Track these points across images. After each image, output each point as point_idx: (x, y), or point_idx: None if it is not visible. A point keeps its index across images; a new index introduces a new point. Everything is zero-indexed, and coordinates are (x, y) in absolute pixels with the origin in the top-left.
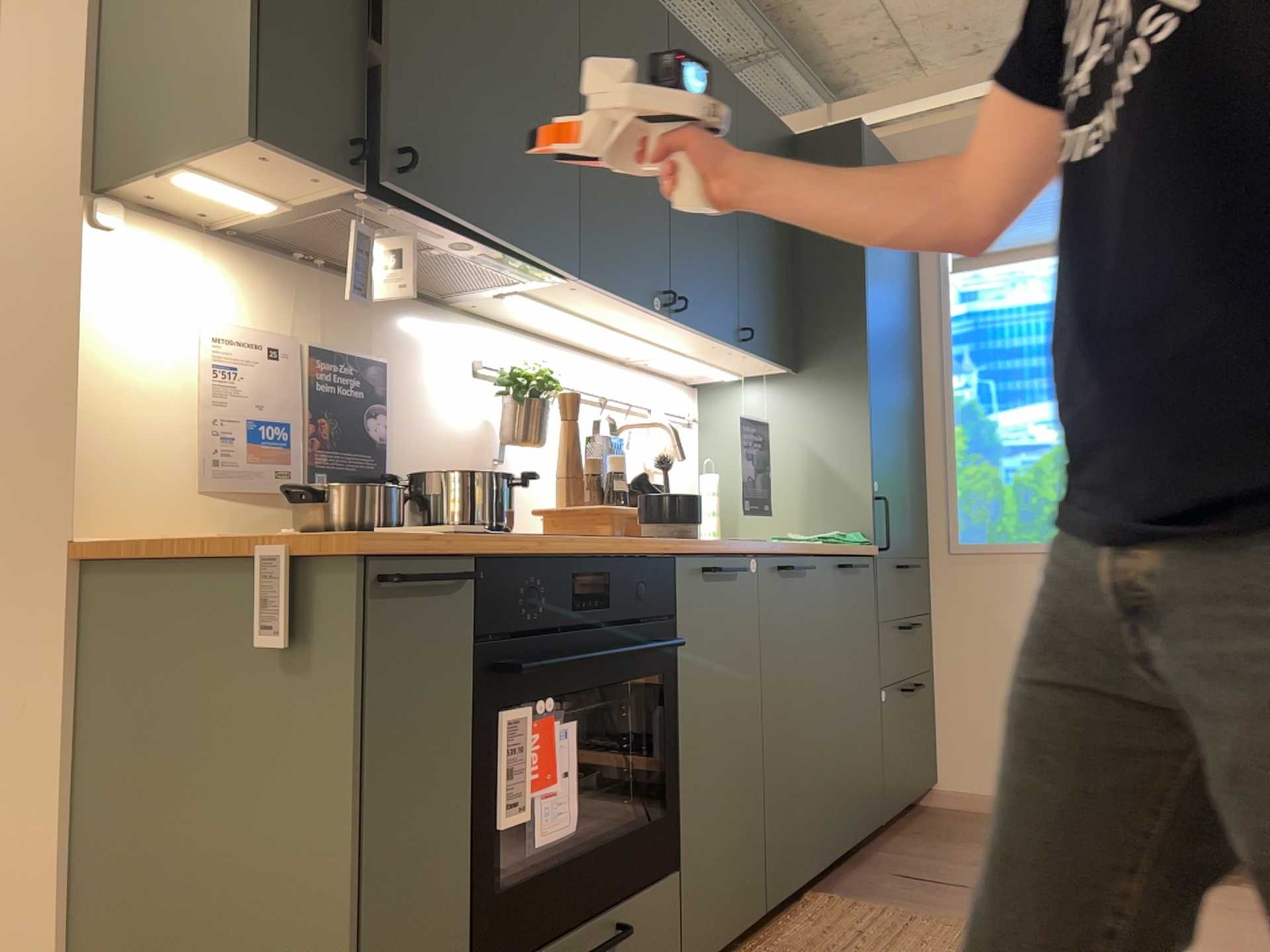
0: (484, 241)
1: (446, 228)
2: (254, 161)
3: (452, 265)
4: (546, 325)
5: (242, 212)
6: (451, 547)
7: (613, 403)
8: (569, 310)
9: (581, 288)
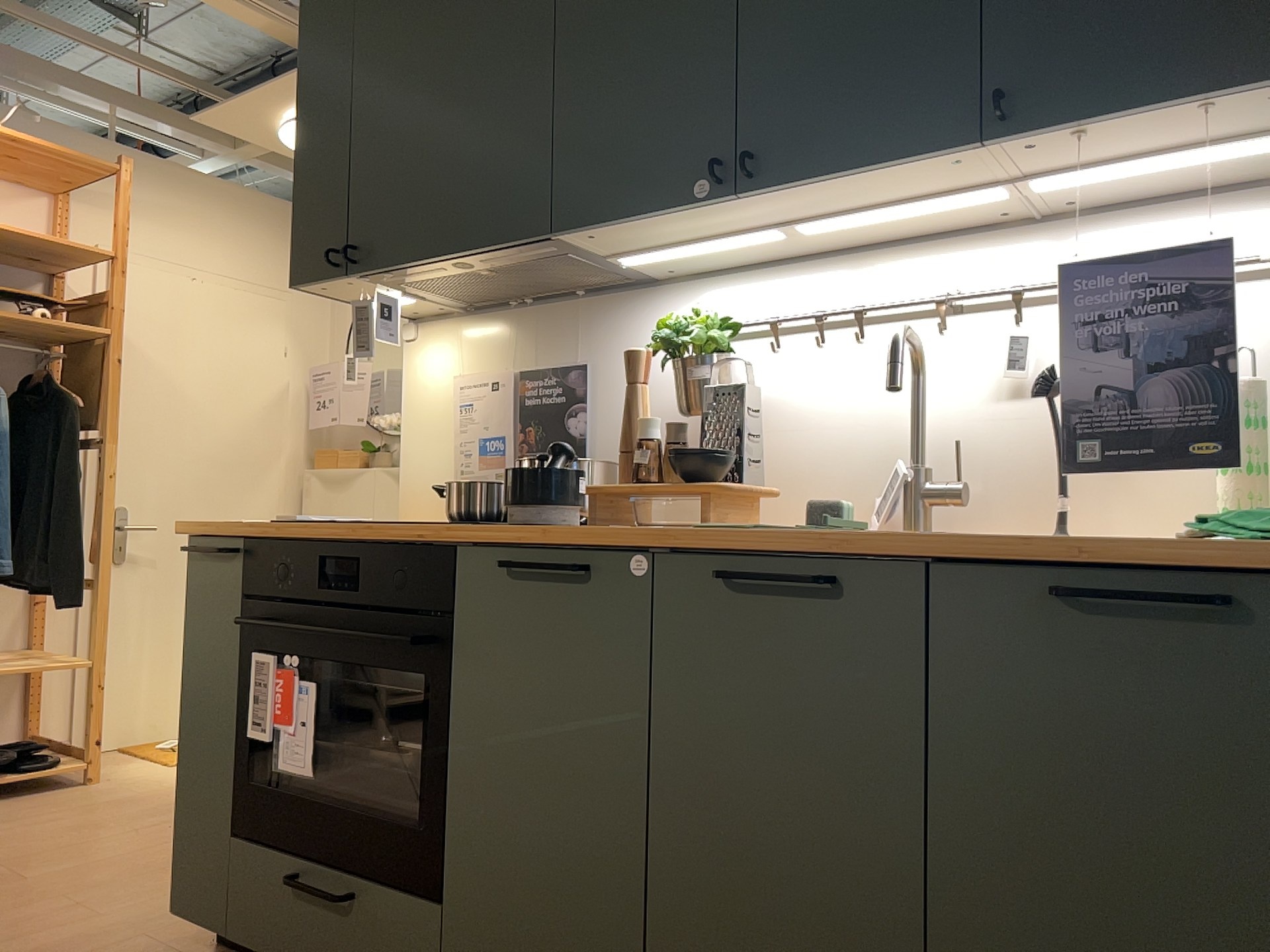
0: (452, 258)
1: (423, 265)
2: (329, 291)
3: (529, 269)
4: (779, 248)
5: (424, 302)
6: (223, 530)
7: (983, 302)
8: (688, 241)
9: (595, 232)
